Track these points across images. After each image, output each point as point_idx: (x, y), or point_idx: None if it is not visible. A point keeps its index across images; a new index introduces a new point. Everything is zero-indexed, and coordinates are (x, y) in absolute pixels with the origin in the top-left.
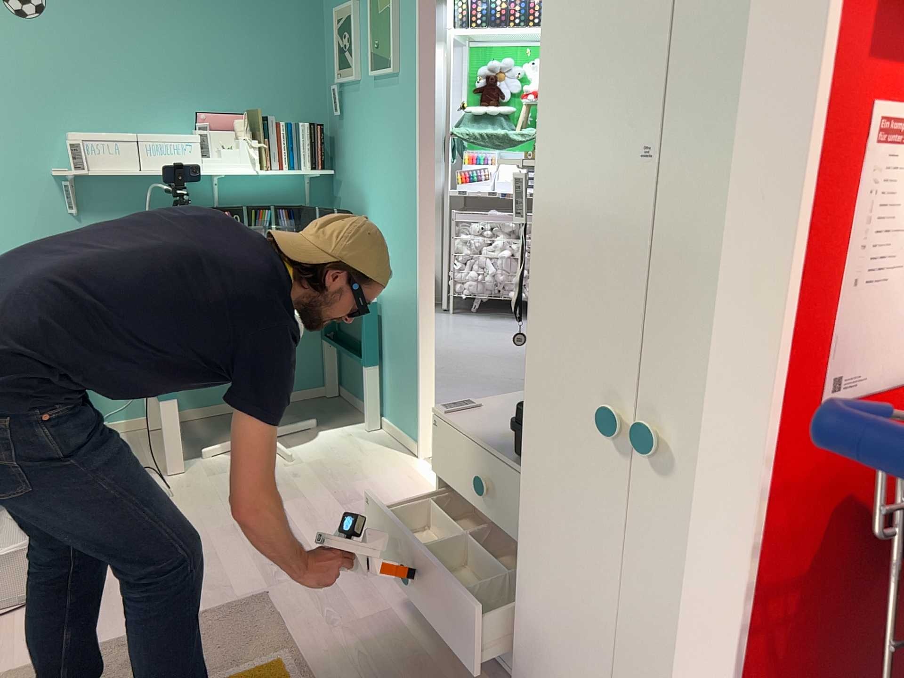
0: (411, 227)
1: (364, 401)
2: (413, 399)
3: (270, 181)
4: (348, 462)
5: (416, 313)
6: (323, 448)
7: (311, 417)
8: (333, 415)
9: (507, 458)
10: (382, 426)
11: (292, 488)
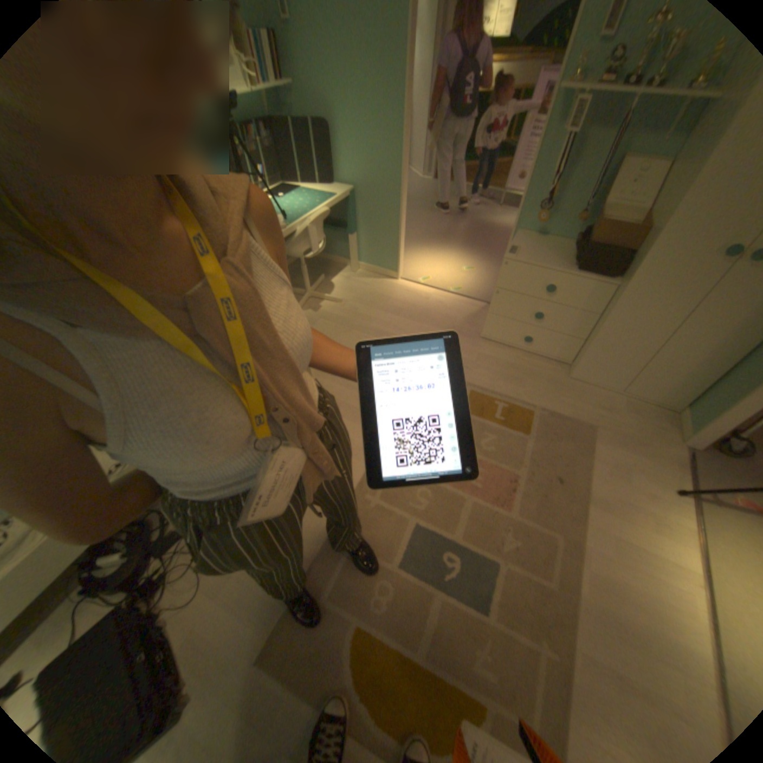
0: (393, 131)
1: (350, 255)
2: (391, 248)
3: (241, 95)
4: (368, 292)
5: (397, 194)
6: (345, 289)
7: (312, 273)
8: (322, 268)
9: (573, 273)
10: (358, 267)
11: (363, 316)
